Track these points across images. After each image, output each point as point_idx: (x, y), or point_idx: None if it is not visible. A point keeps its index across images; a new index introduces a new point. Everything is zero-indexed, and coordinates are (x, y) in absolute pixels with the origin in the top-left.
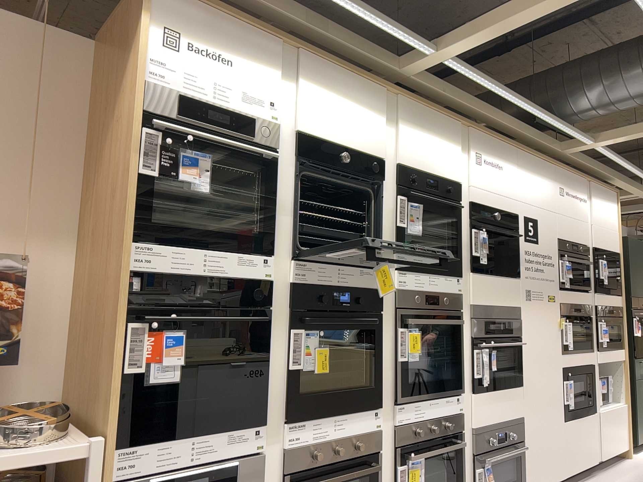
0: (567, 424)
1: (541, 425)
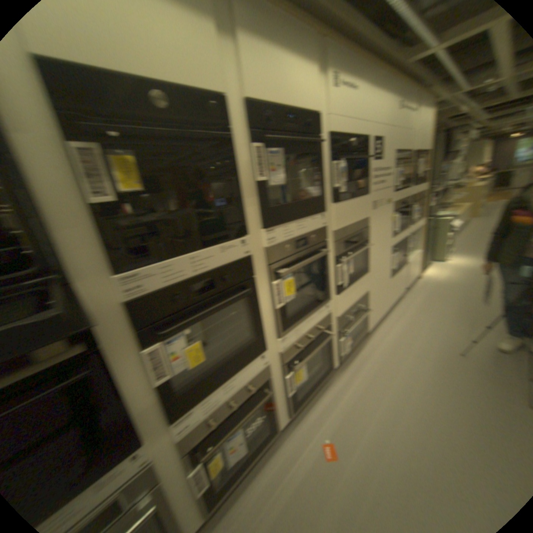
0: (396, 282)
1: (382, 291)
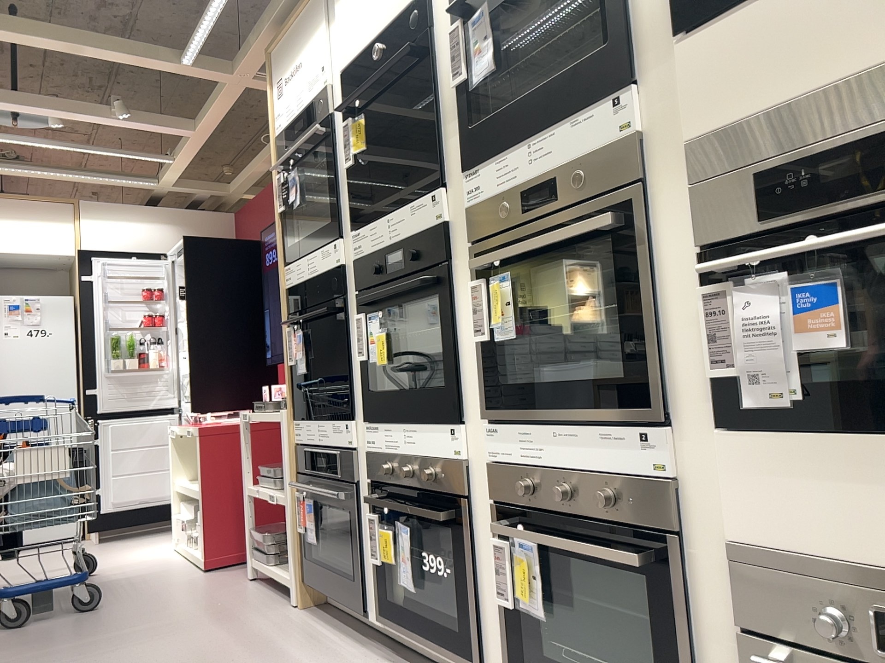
0: None
1: None
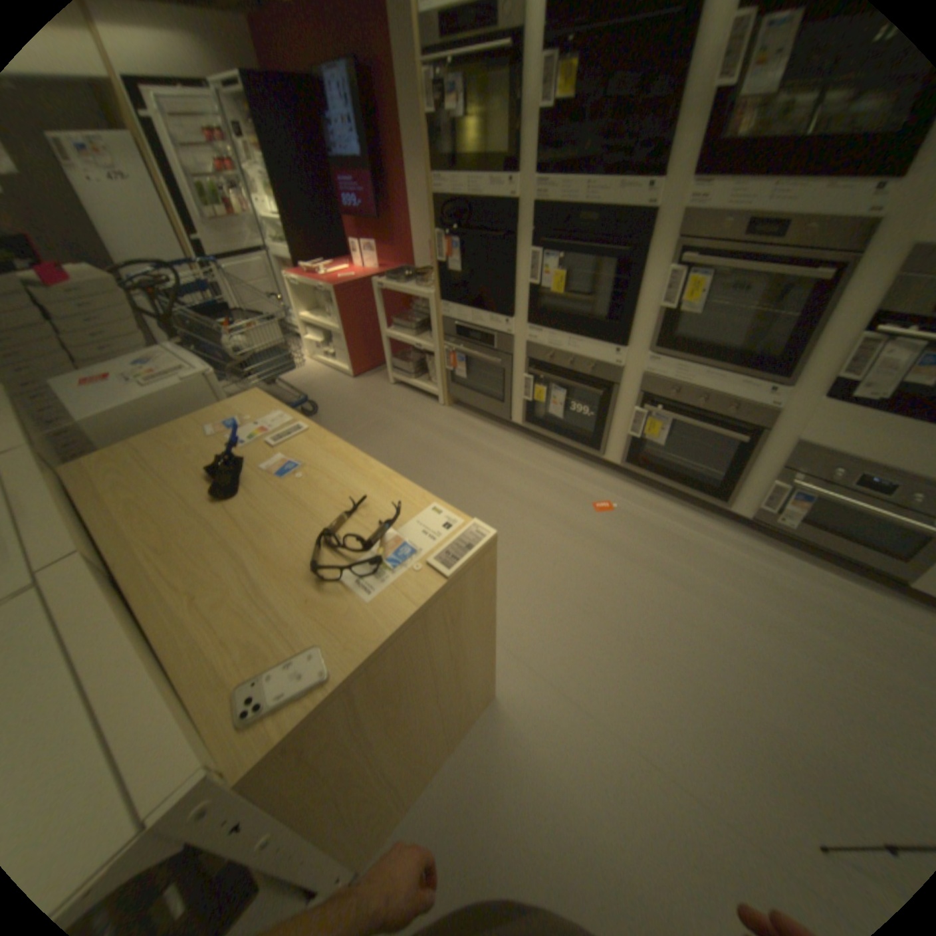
0: None
1: None
